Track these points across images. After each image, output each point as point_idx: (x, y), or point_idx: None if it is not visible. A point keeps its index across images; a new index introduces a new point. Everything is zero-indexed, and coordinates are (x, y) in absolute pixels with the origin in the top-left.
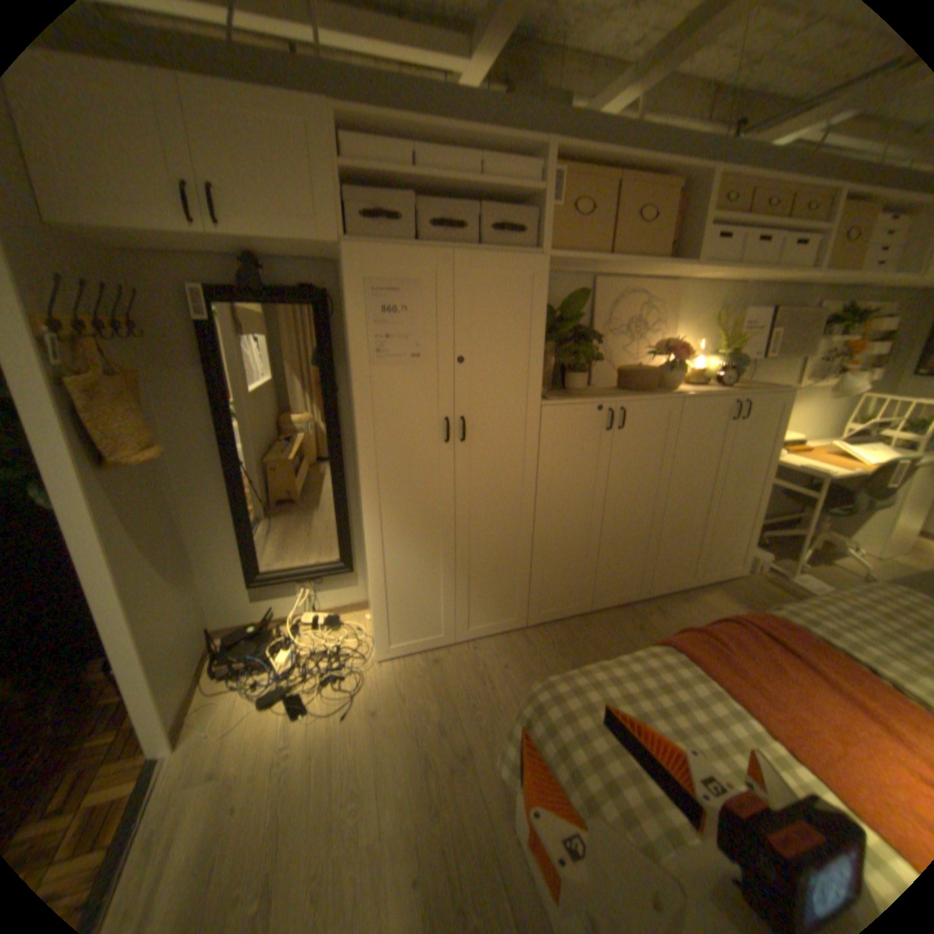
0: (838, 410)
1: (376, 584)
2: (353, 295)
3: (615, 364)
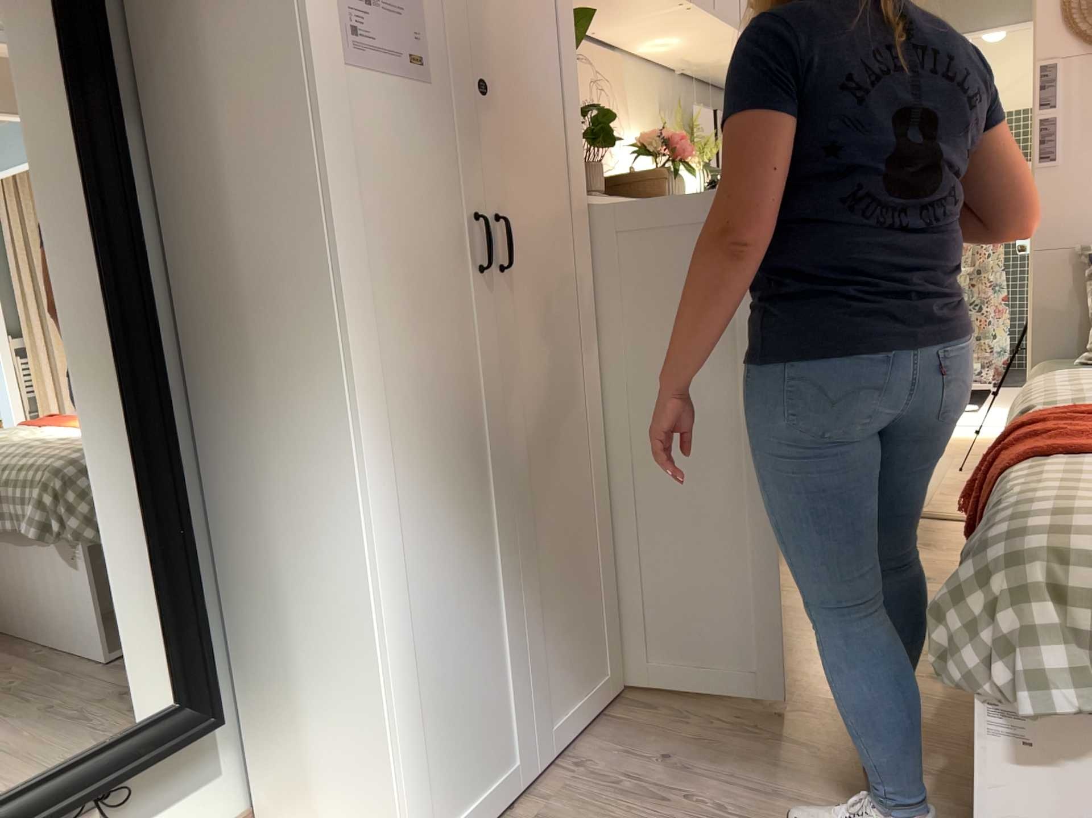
0: None
1: (386, 666)
2: None
3: None
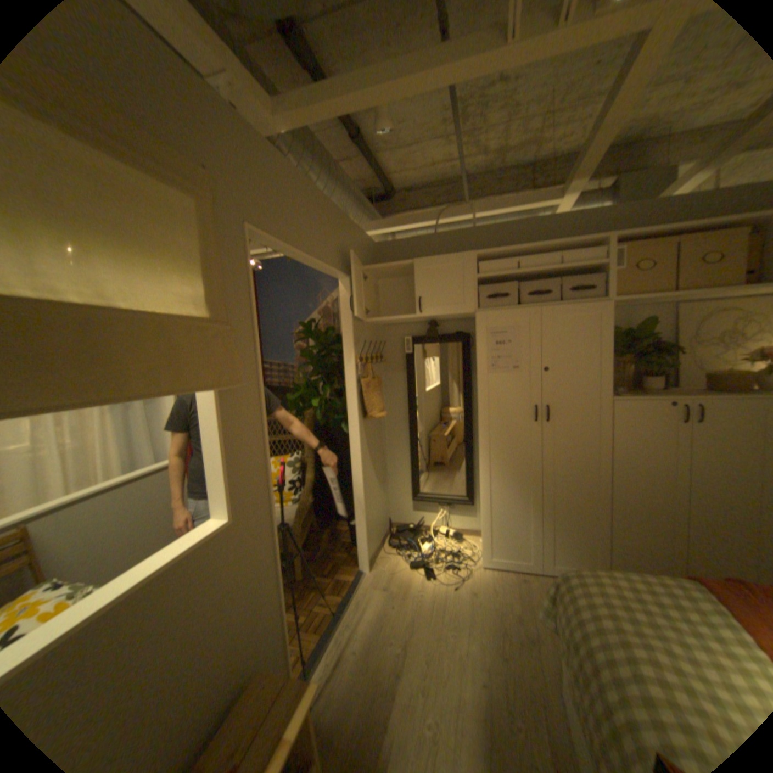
0: None
1: (484, 510)
2: (479, 338)
3: (706, 370)
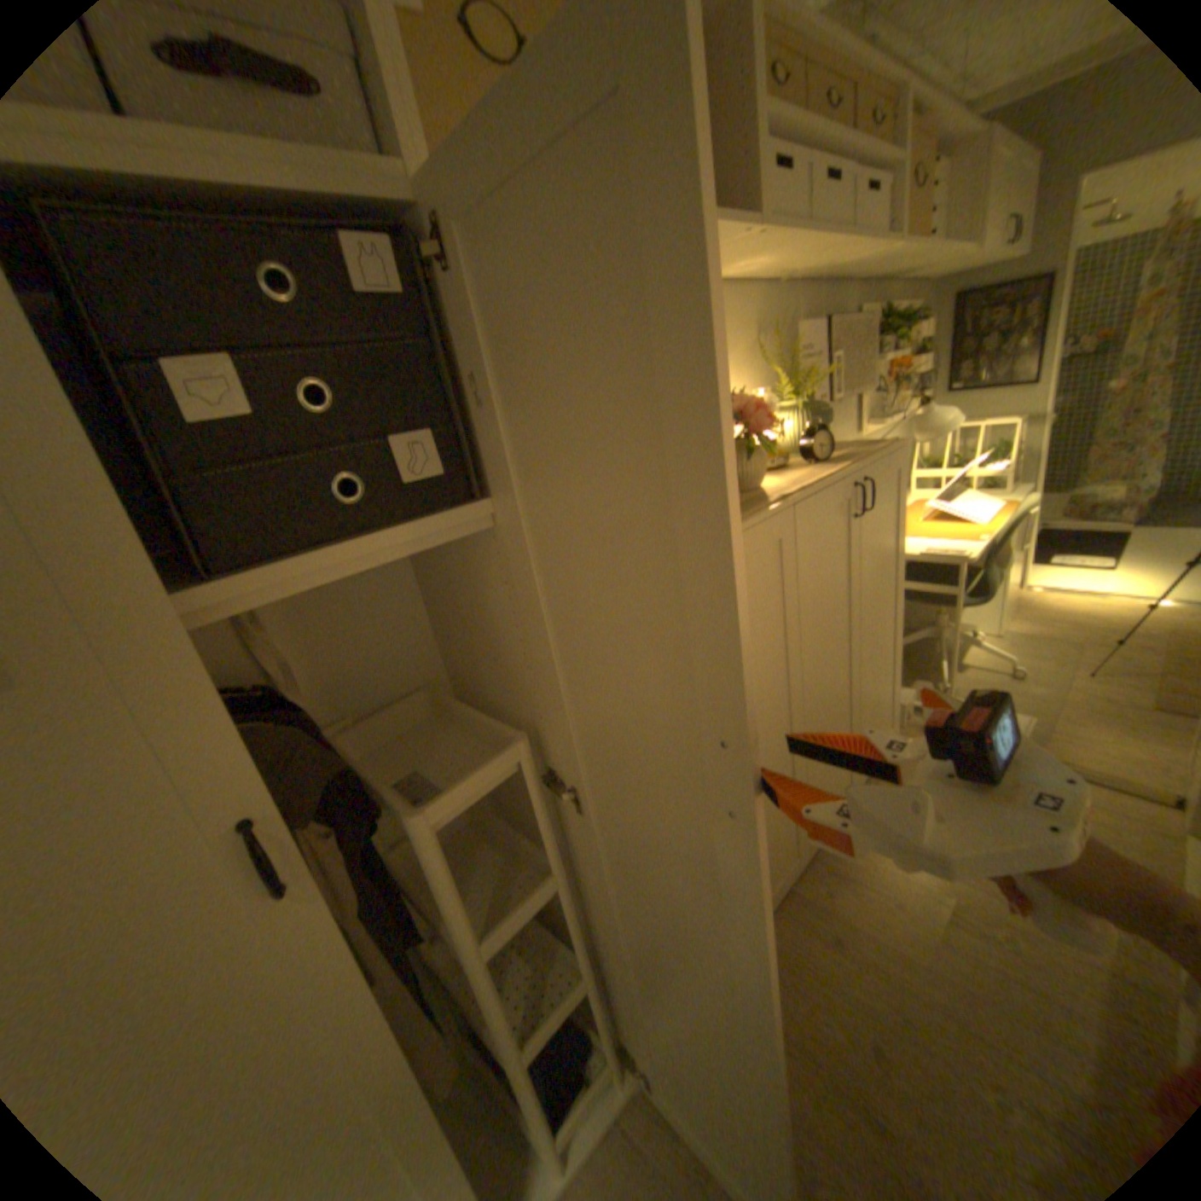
0: None
1: None
2: None
3: None
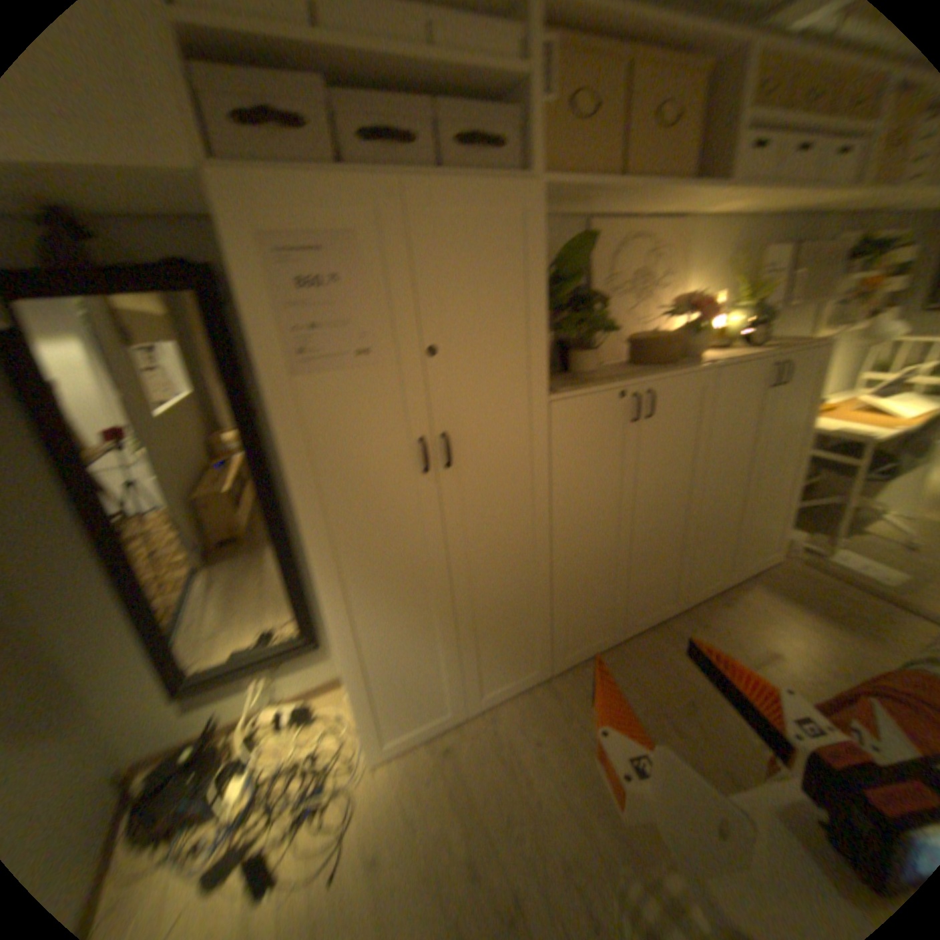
0: (851, 358)
1: (353, 675)
2: (244, 258)
3: (622, 331)
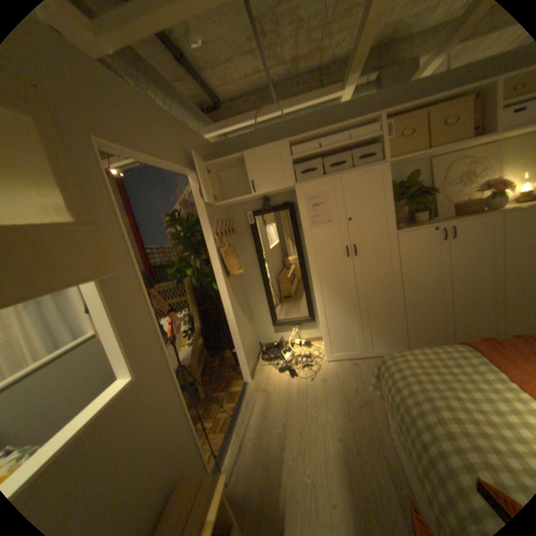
0: None
1: (322, 323)
2: (300, 203)
3: (453, 201)
